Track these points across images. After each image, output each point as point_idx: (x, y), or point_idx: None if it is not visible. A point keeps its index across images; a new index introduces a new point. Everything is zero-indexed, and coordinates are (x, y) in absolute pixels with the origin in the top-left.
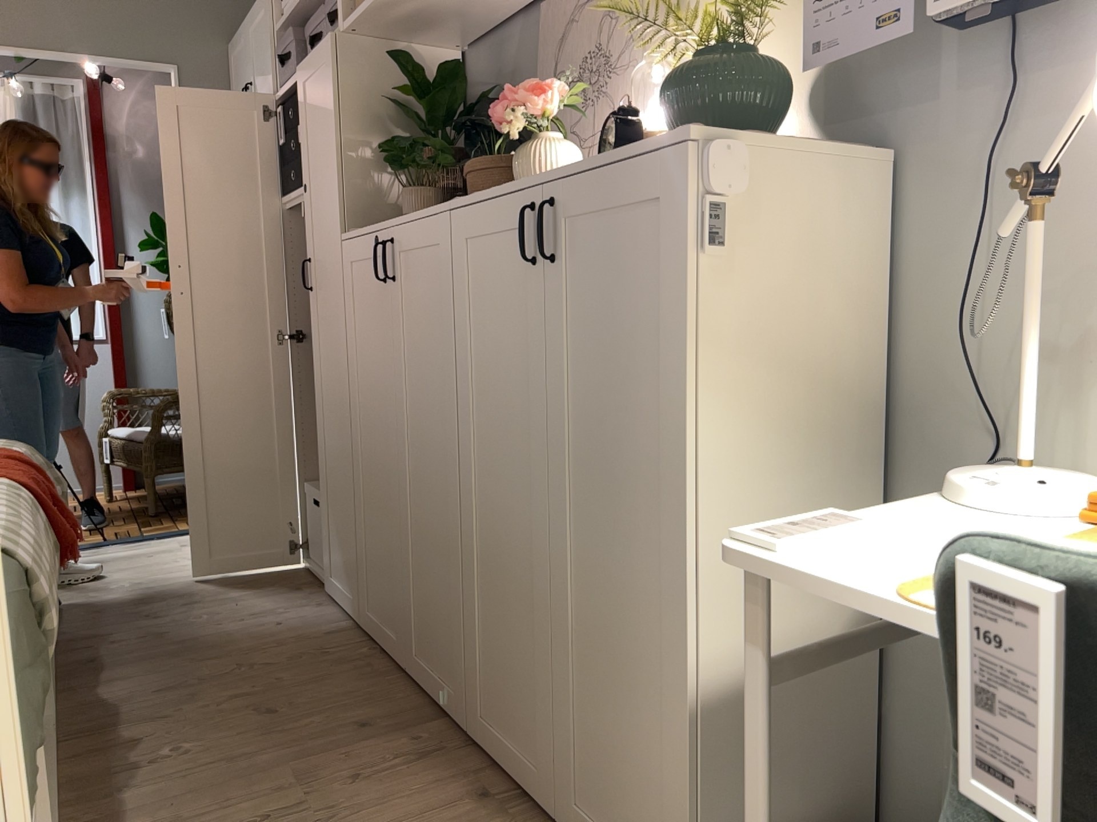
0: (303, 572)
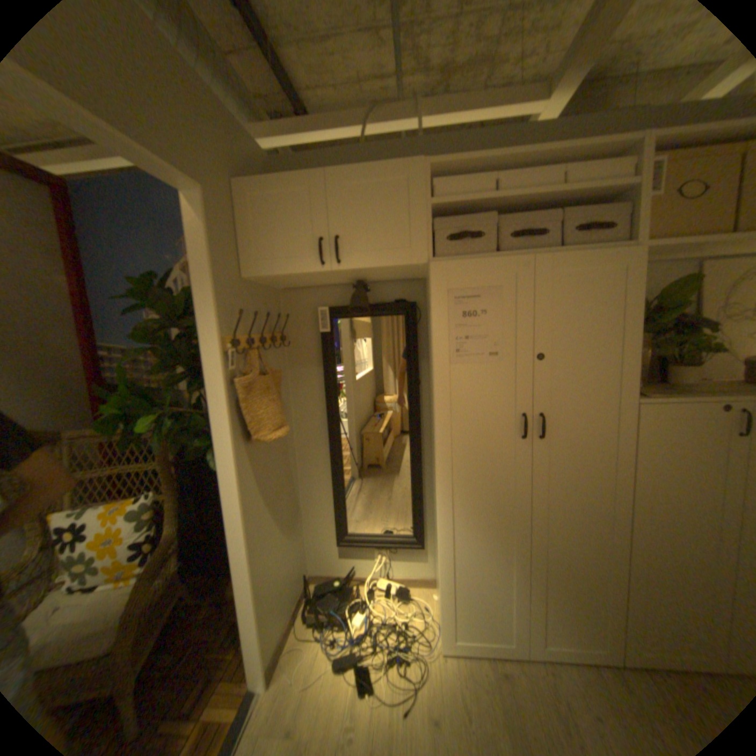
0: (463, 660)
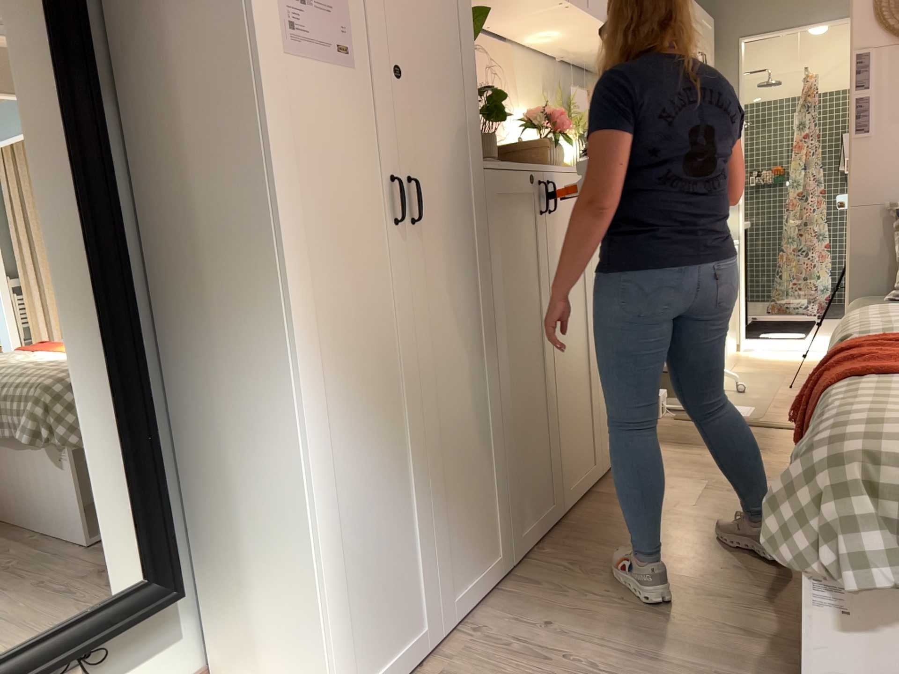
0: None
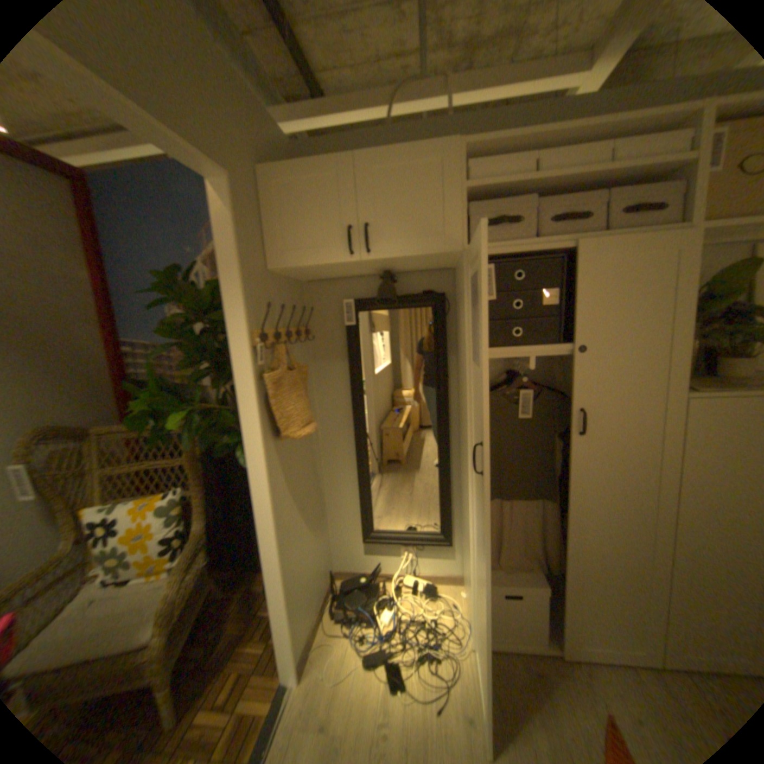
0: (495, 659)
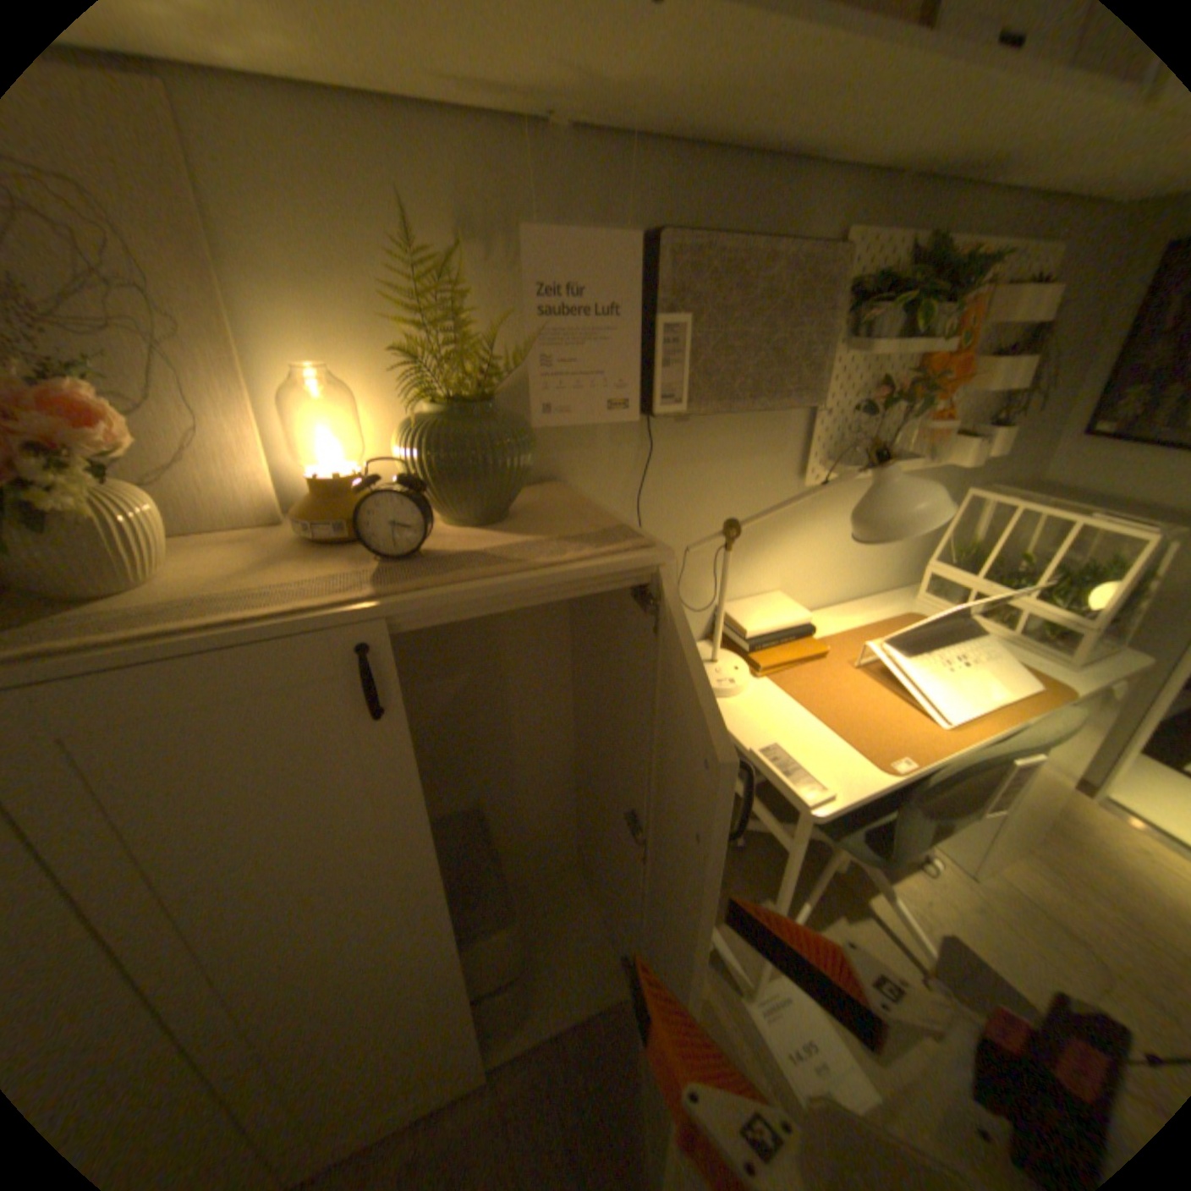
0: None
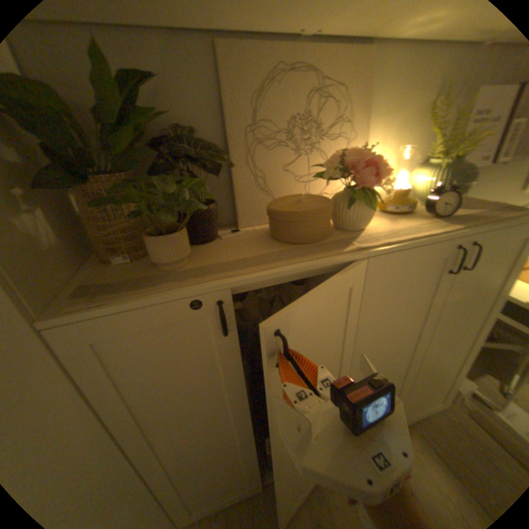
0: None
